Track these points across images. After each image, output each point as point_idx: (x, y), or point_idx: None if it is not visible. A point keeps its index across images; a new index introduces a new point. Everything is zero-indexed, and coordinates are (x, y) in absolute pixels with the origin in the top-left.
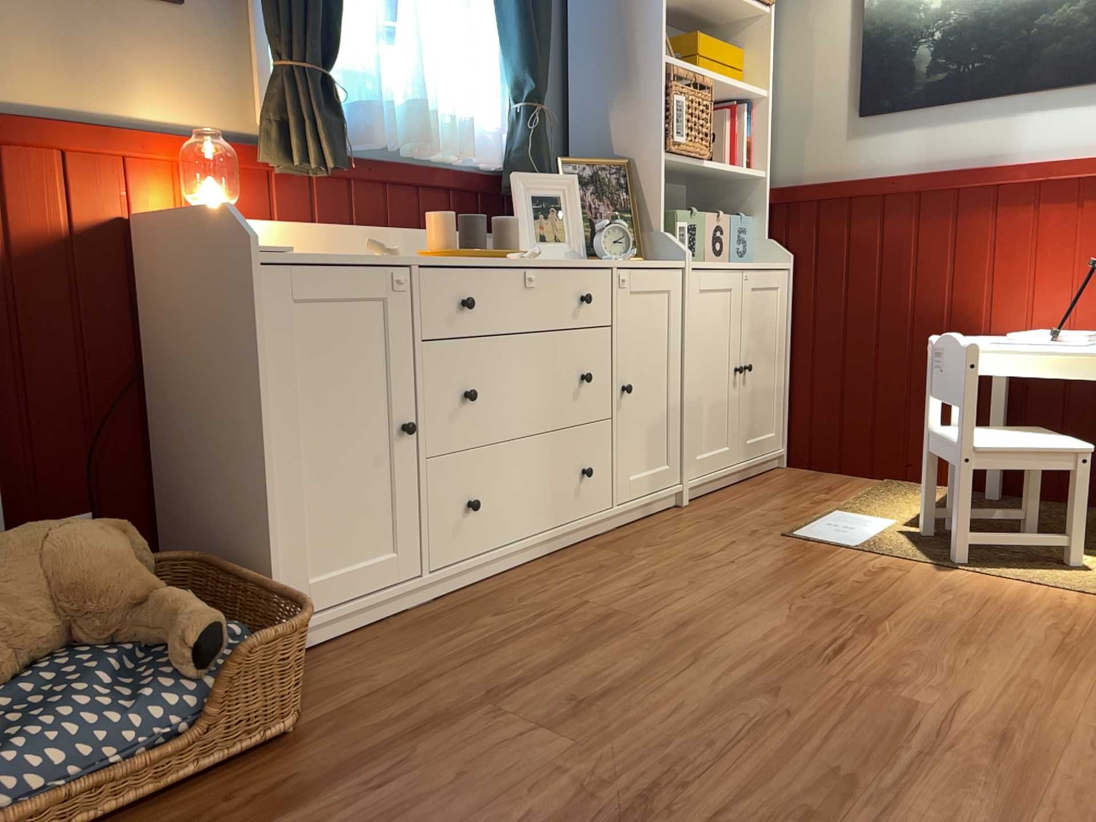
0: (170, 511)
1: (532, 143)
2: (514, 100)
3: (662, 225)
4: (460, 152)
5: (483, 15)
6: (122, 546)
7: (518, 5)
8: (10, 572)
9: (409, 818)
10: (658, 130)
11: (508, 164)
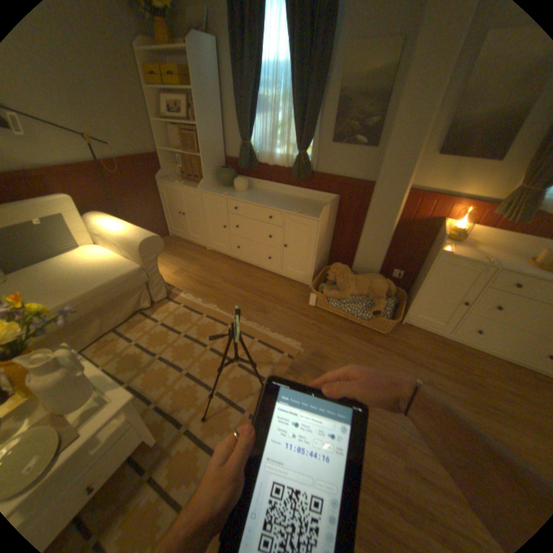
0: (415, 281)
1: None
2: None
3: None
4: None
5: None
6: (384, 288)
7: None
8: (366, 282)
9: (375, 361)
10: None
11: None
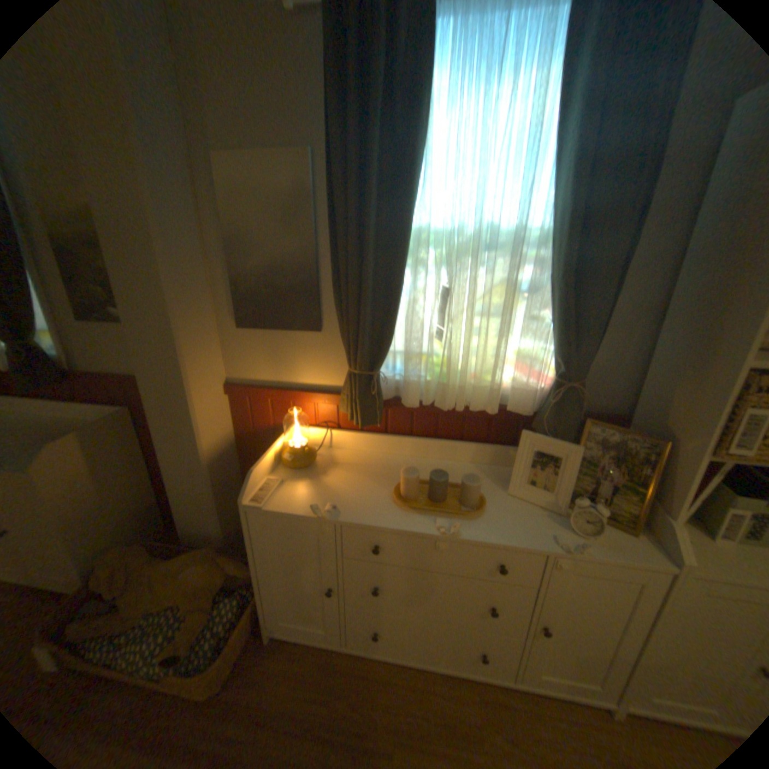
0: None
1: (553, 411)
2: (556, 370)
3: (689, 516)
4: (485, 408)
5: (543, 304)
6: (207, 582)
7: (560, 307)
8: (171, 577)
9: None
10: (712, 436)
11: (540, 414)
